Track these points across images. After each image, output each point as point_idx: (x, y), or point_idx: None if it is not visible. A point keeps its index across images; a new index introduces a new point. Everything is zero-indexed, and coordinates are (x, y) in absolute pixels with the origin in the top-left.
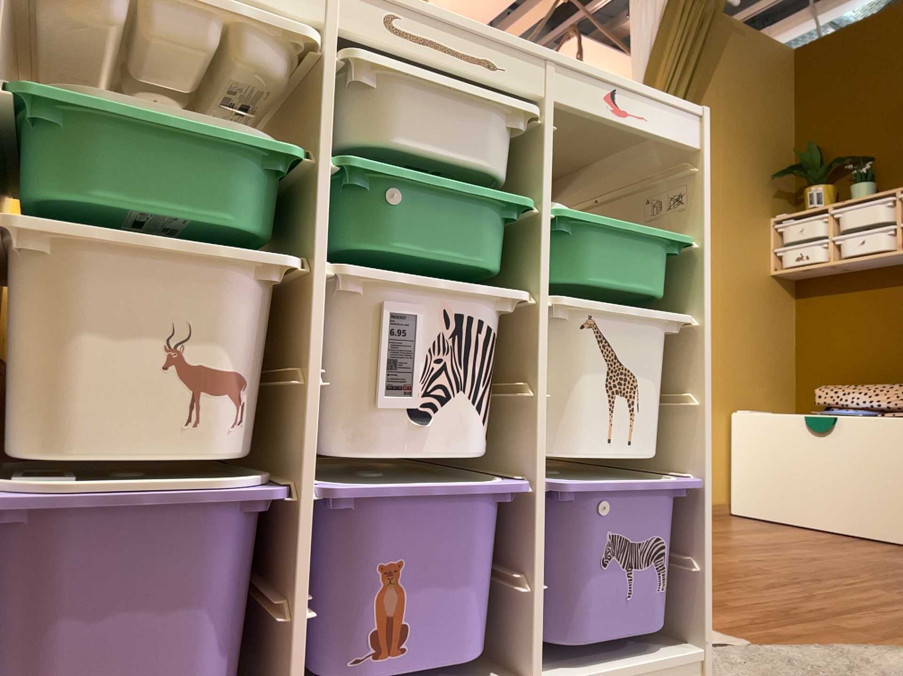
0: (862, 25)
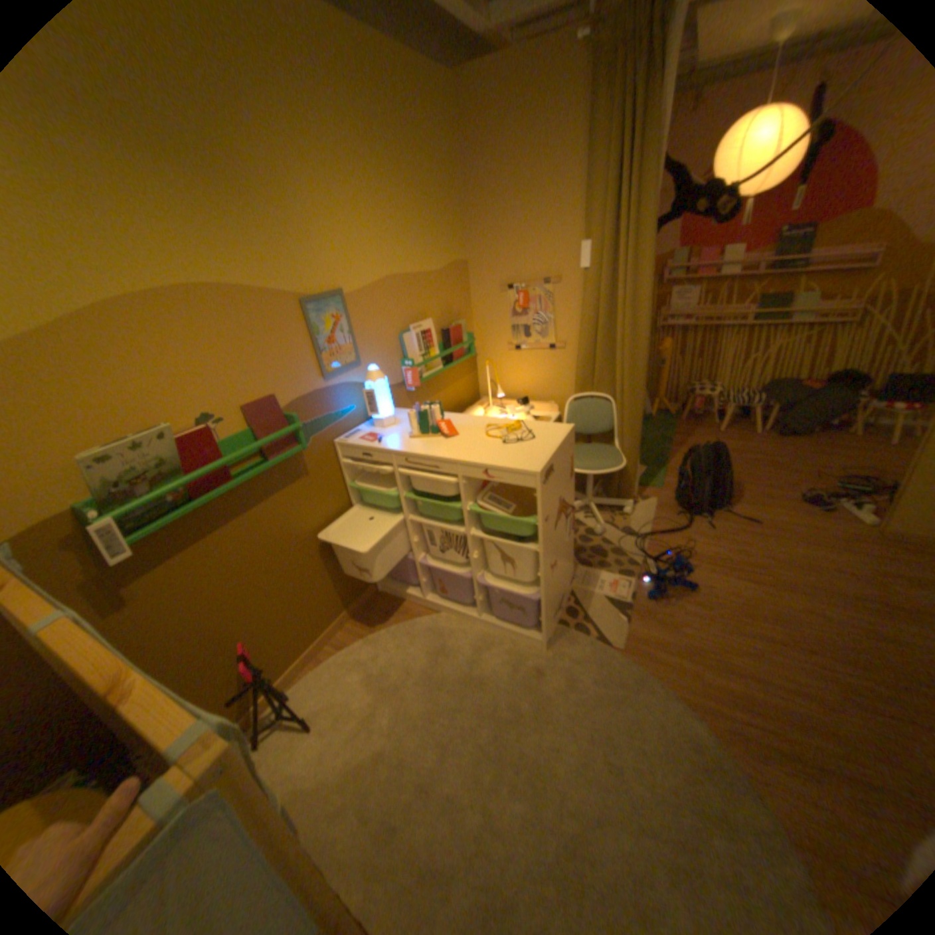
0: None
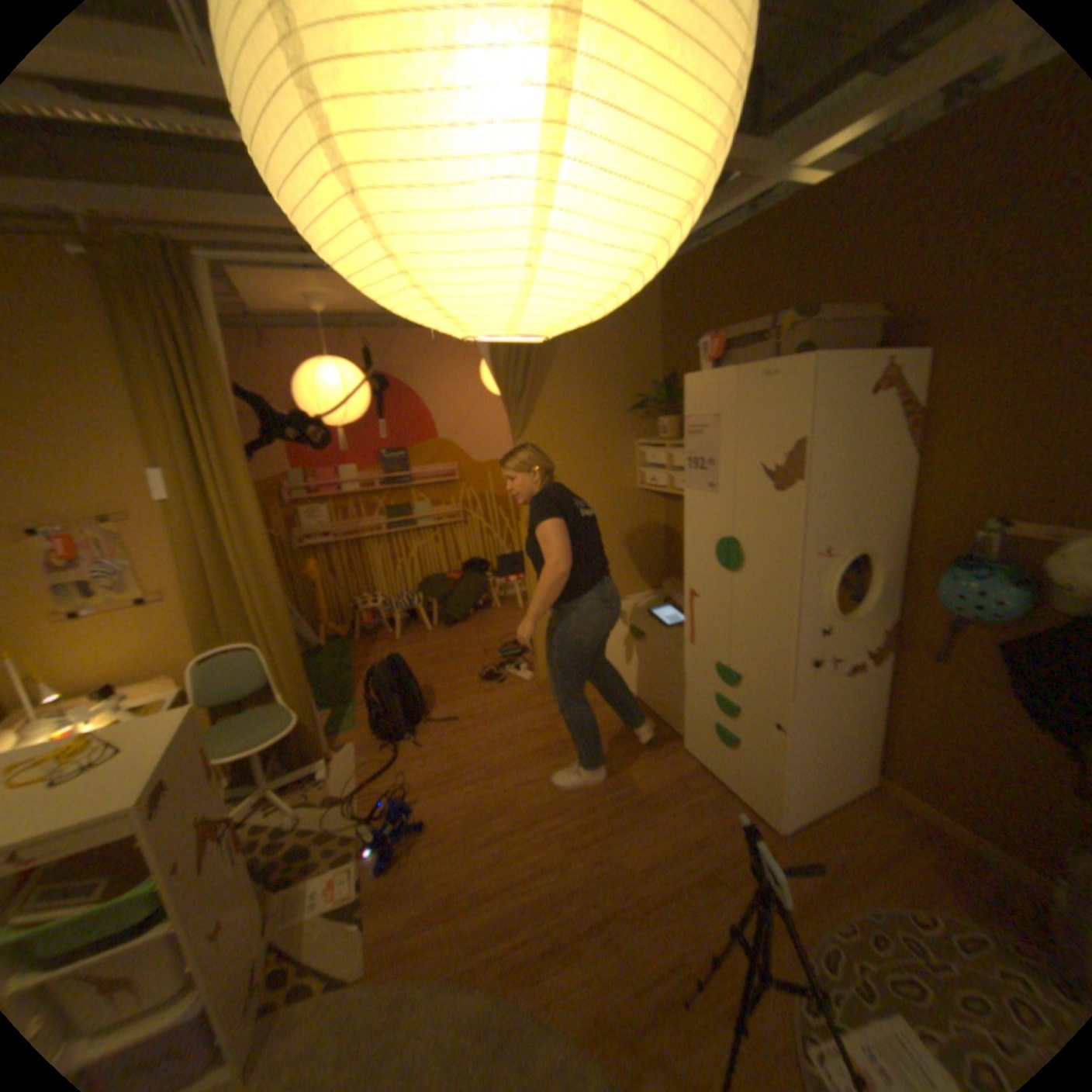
0: (709, 245)
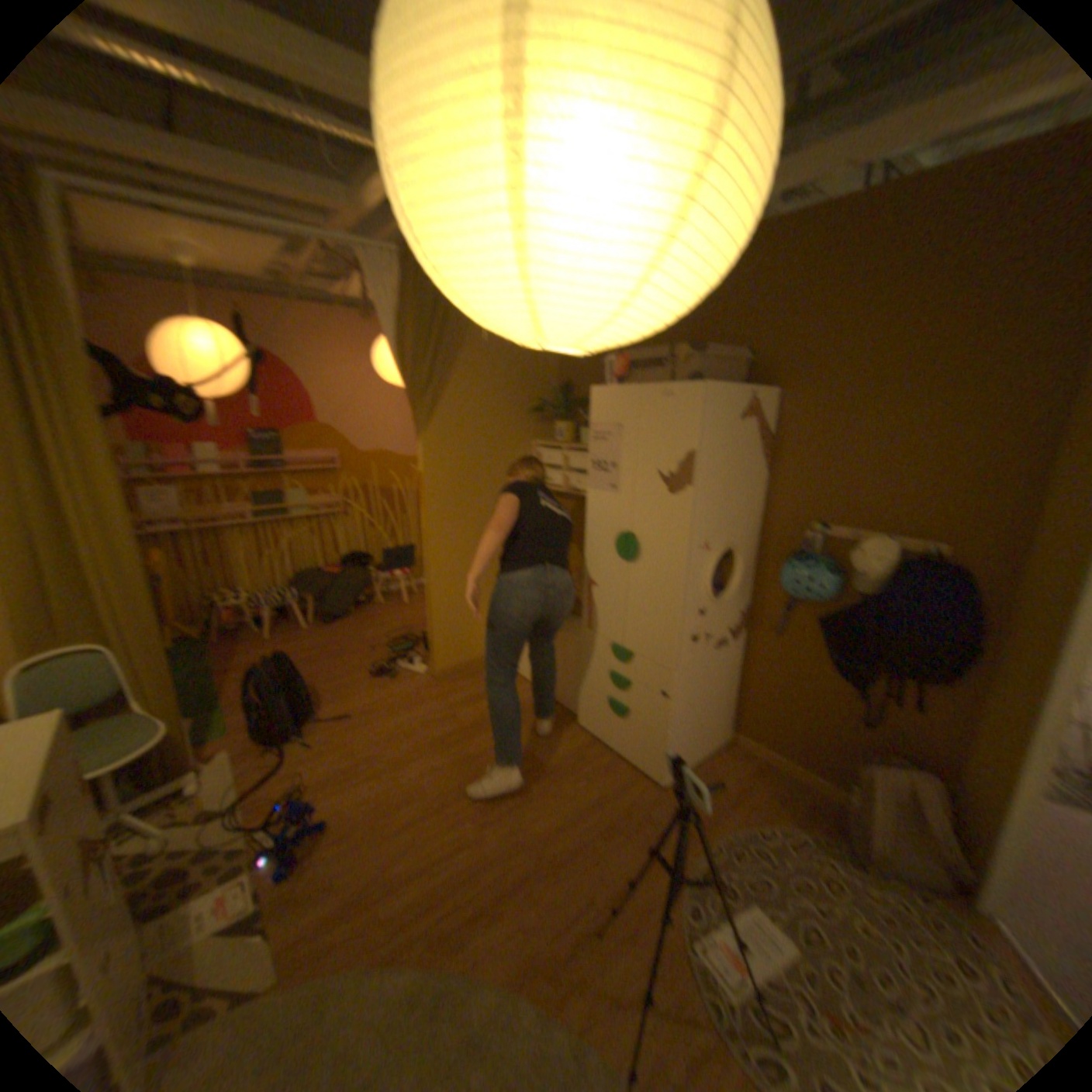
0: None
